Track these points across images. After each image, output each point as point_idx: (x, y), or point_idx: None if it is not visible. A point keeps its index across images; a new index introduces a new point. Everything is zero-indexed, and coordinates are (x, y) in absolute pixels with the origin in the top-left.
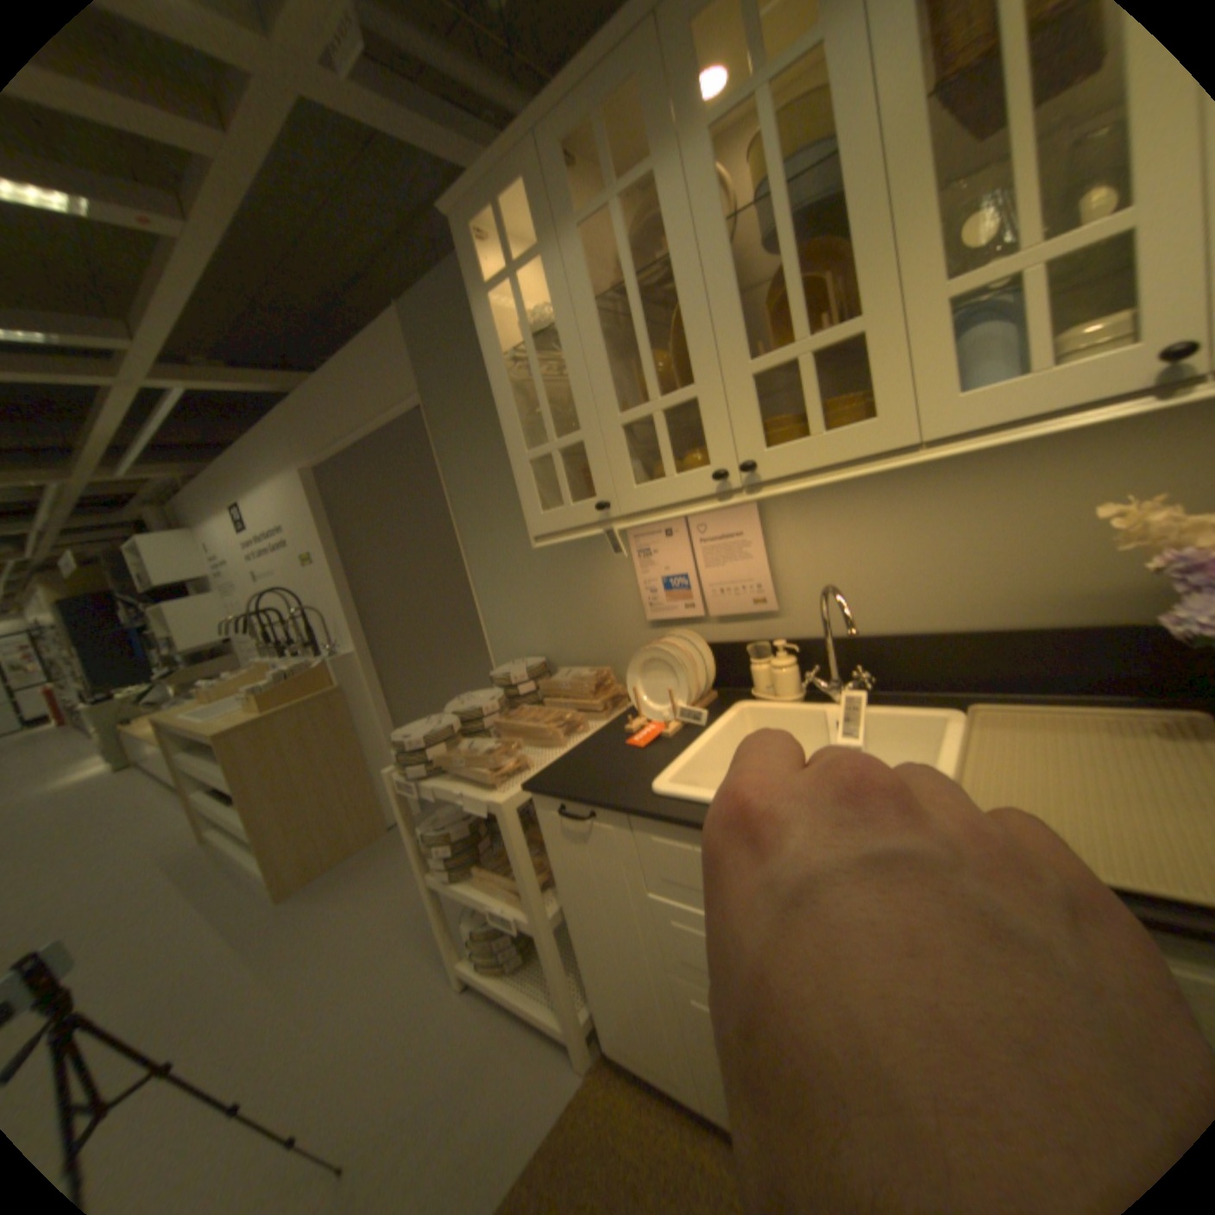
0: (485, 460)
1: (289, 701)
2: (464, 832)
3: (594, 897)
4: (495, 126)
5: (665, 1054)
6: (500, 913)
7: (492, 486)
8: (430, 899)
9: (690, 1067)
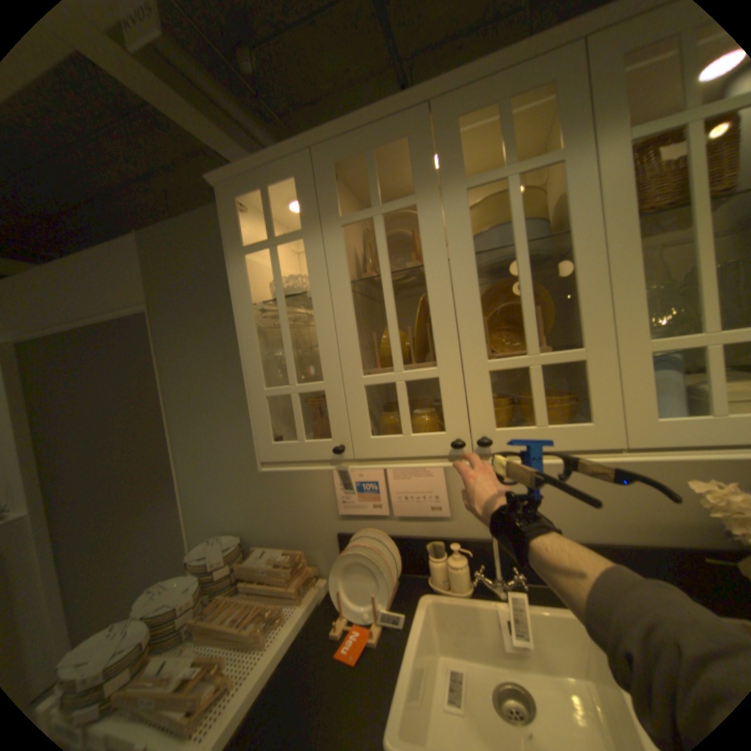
0: (202, 367)
1: None
2: None
3: None
4: (248, 135)
5: None
6: None
7: (206, 389)
8: None
9: None
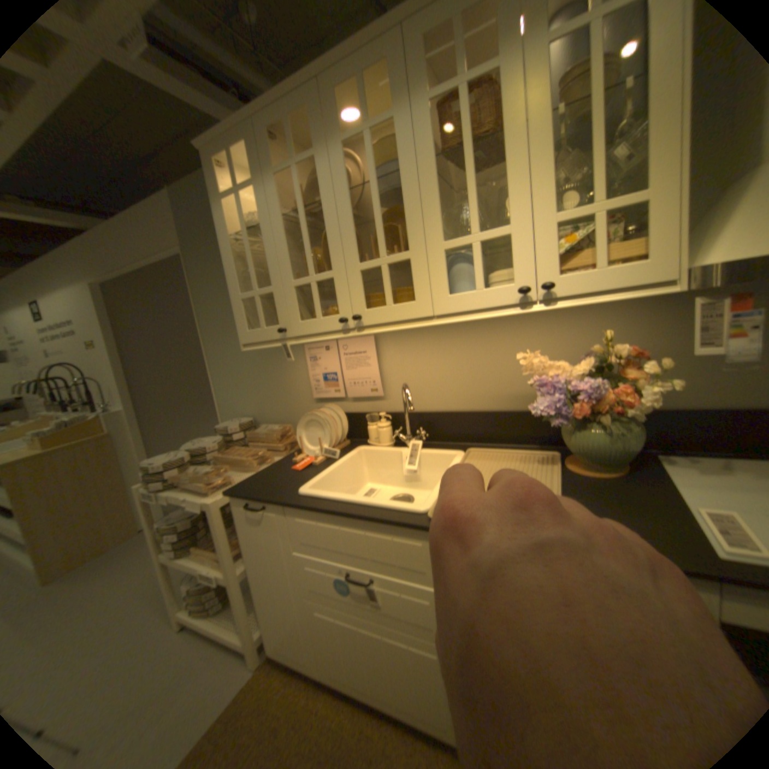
0: (222, 293)
1: (68, 442)
2: (188, 526)
3: (264, 558)
4: (238, 98)
5: (301, 648)
6: (207, 574)
7: (225, 310)
8: (162, 571)
9: (315, 653)
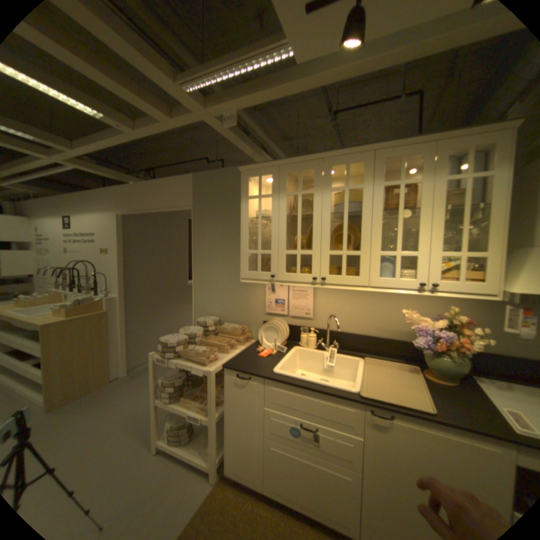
0: (214, 240)
1: (80, 315)
2: (178, 384)
3: (240, 410)
4: (251, 139)
5: (253, 472)
6: (193, 418)
7: (214, 250)
8: (153, 413)
9: (263, 476)
